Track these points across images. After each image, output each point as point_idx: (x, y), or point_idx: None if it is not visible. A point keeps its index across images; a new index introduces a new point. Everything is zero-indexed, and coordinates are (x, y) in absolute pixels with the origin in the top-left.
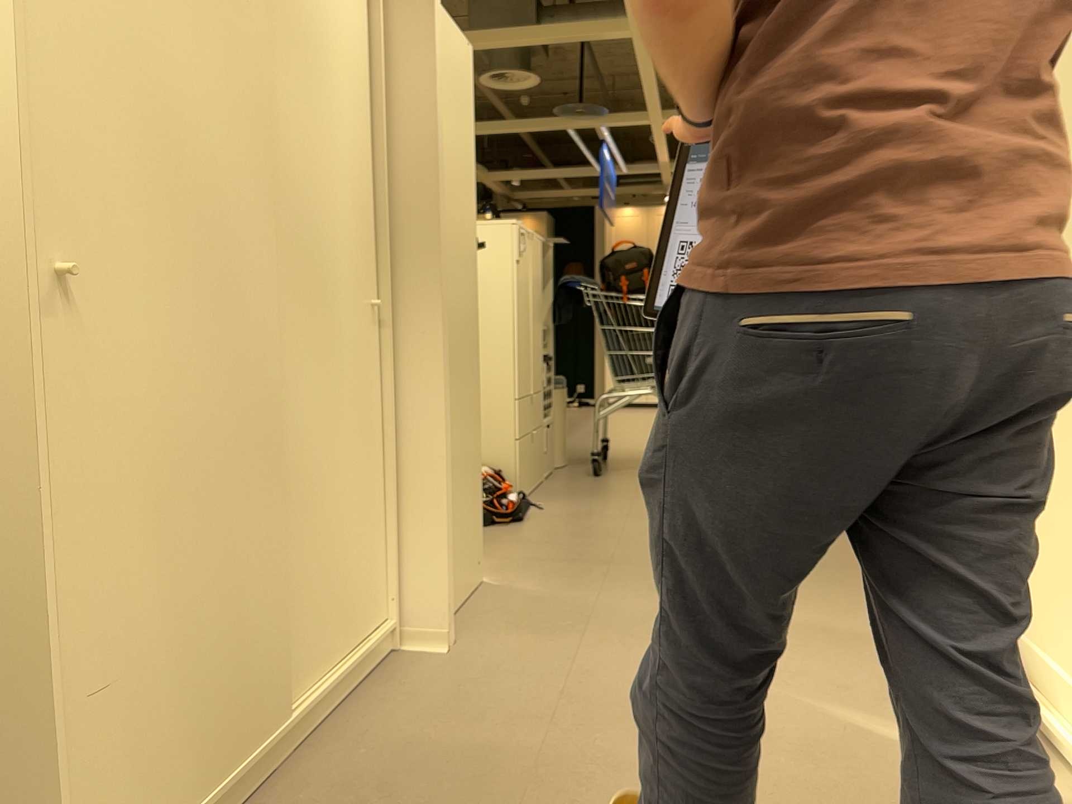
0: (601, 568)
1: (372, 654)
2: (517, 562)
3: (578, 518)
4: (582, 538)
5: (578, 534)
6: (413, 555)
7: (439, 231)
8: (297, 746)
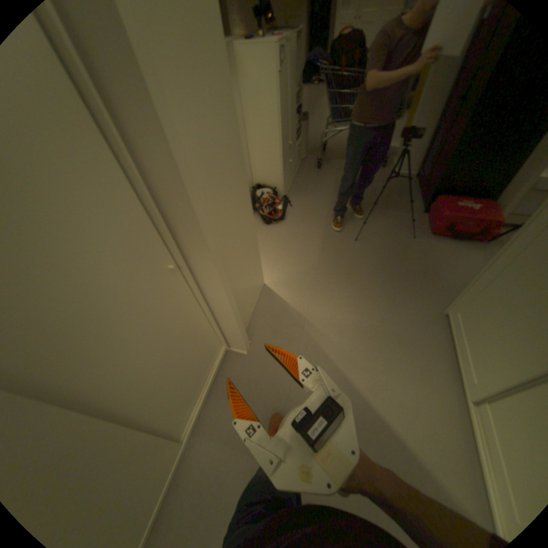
0: (314, 273)
1: (217, 370)
2: (280, 265)
3: (308, 218)
4: (308, 239)
5: (307, 235)
6: (228, 332)
7: (199, 222)
8: (189, 440)
